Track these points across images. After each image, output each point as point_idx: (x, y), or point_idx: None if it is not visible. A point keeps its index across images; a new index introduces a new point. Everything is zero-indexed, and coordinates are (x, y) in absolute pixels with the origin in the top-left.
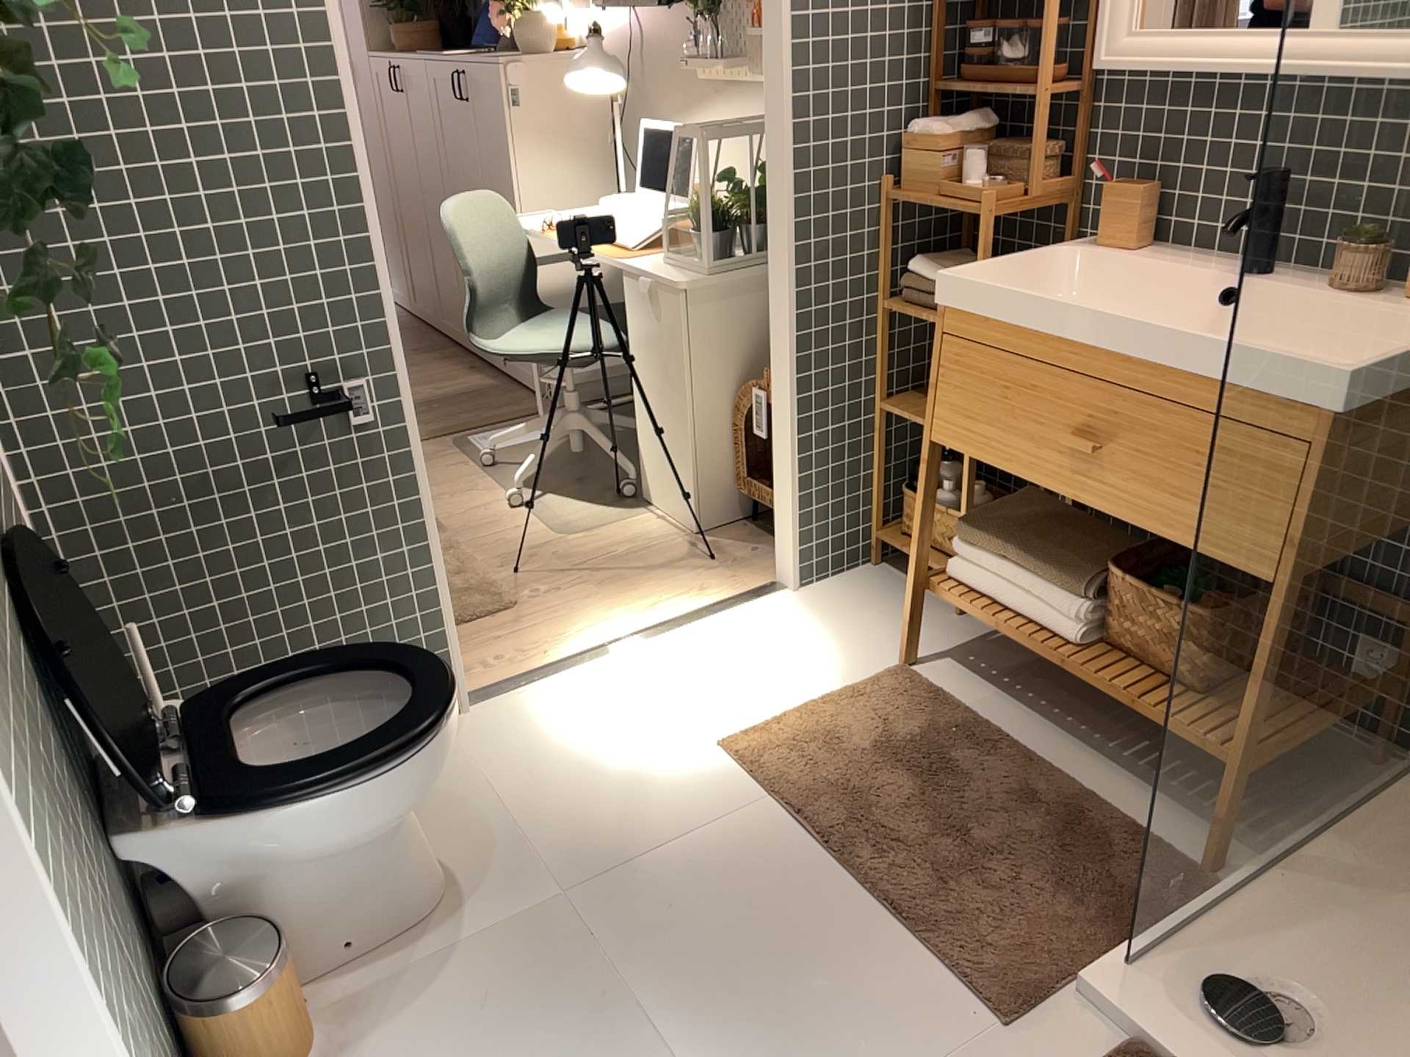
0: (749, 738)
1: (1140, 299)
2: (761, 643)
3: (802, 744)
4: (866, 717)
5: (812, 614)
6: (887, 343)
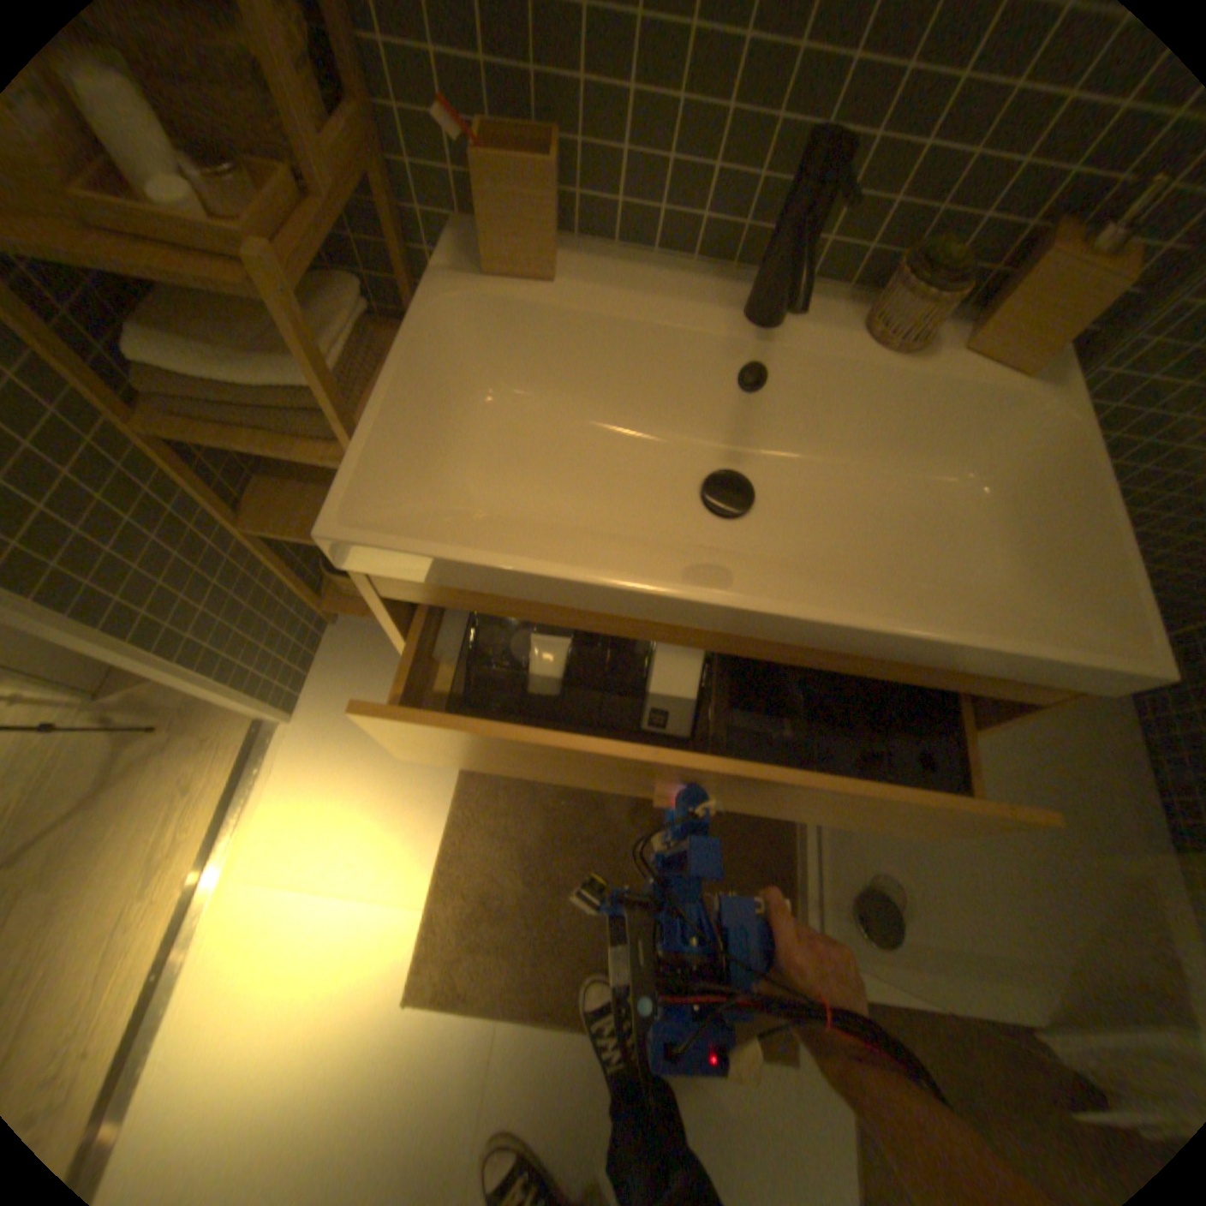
0: (415, 971)
1: (595, 366)
2: (314, 829)
3: (465, 936)
4: (487, 853)
5: (327, 744)
6: (169, 457)
